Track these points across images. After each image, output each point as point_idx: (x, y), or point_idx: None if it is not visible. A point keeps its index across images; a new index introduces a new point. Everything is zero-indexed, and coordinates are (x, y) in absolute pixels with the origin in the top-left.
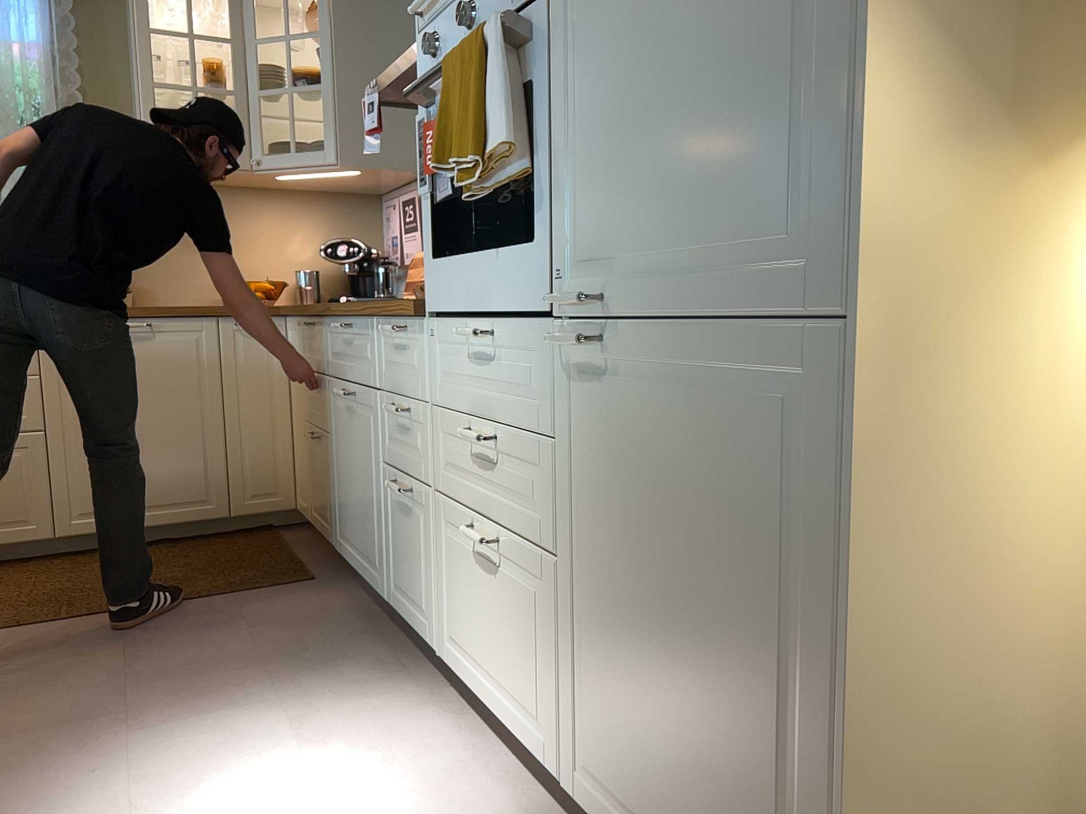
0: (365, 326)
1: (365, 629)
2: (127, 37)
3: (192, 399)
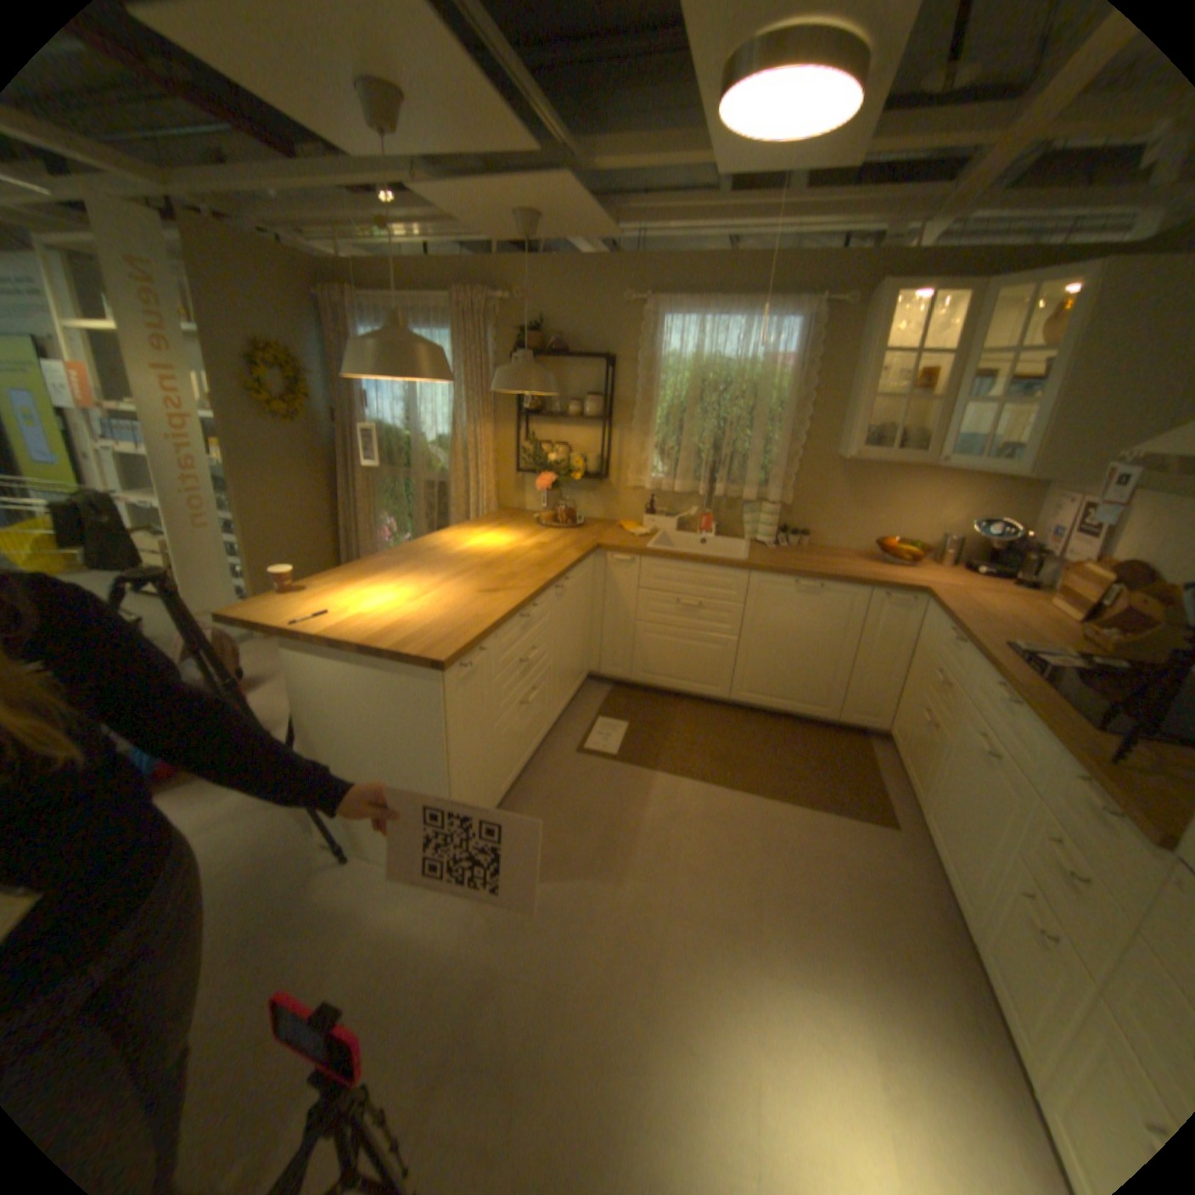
0: (1044, 729)
1: (943, 938)
2: (860, 341)
3: (836, 641)
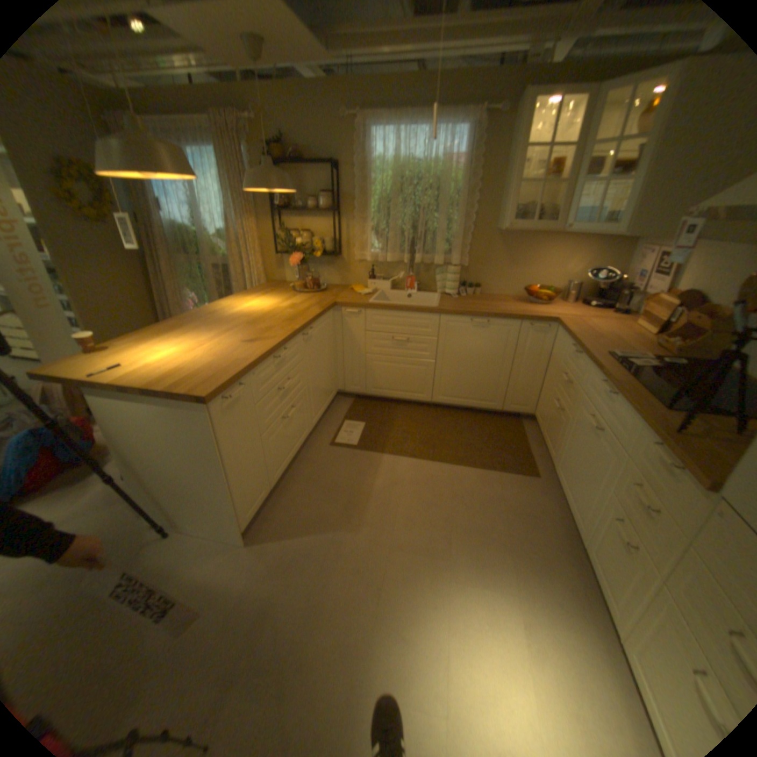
0: (631, 410)
1: (566, 544)
2: (510, 141)
3: (498, 358)
